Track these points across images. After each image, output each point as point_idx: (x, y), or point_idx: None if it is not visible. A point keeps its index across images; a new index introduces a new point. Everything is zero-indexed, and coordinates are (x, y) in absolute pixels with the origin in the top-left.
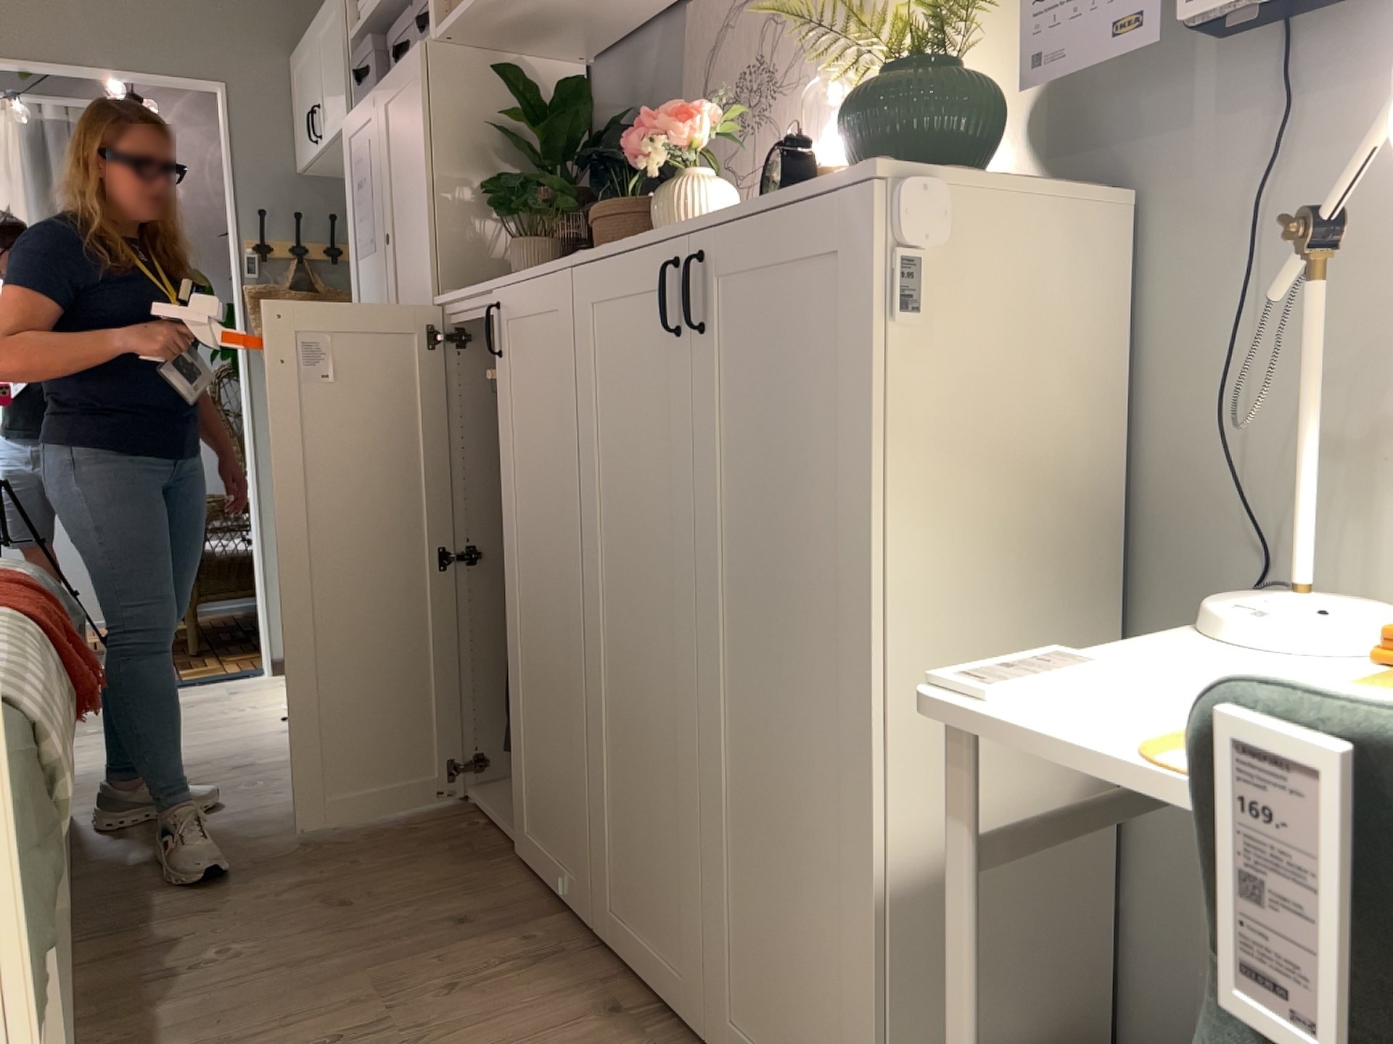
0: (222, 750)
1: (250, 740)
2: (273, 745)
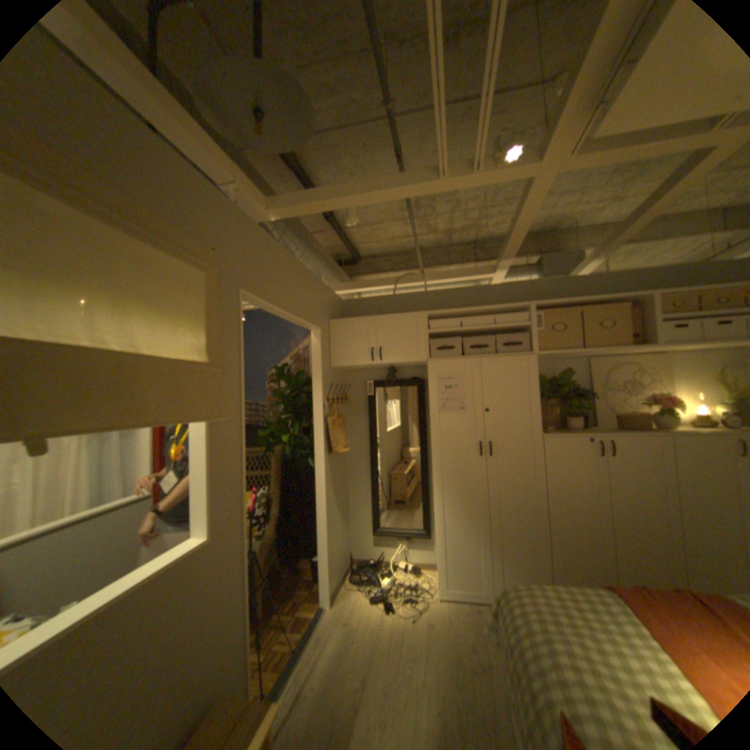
0: (442, 651)
1: (434, 639)
2: (447, 635)
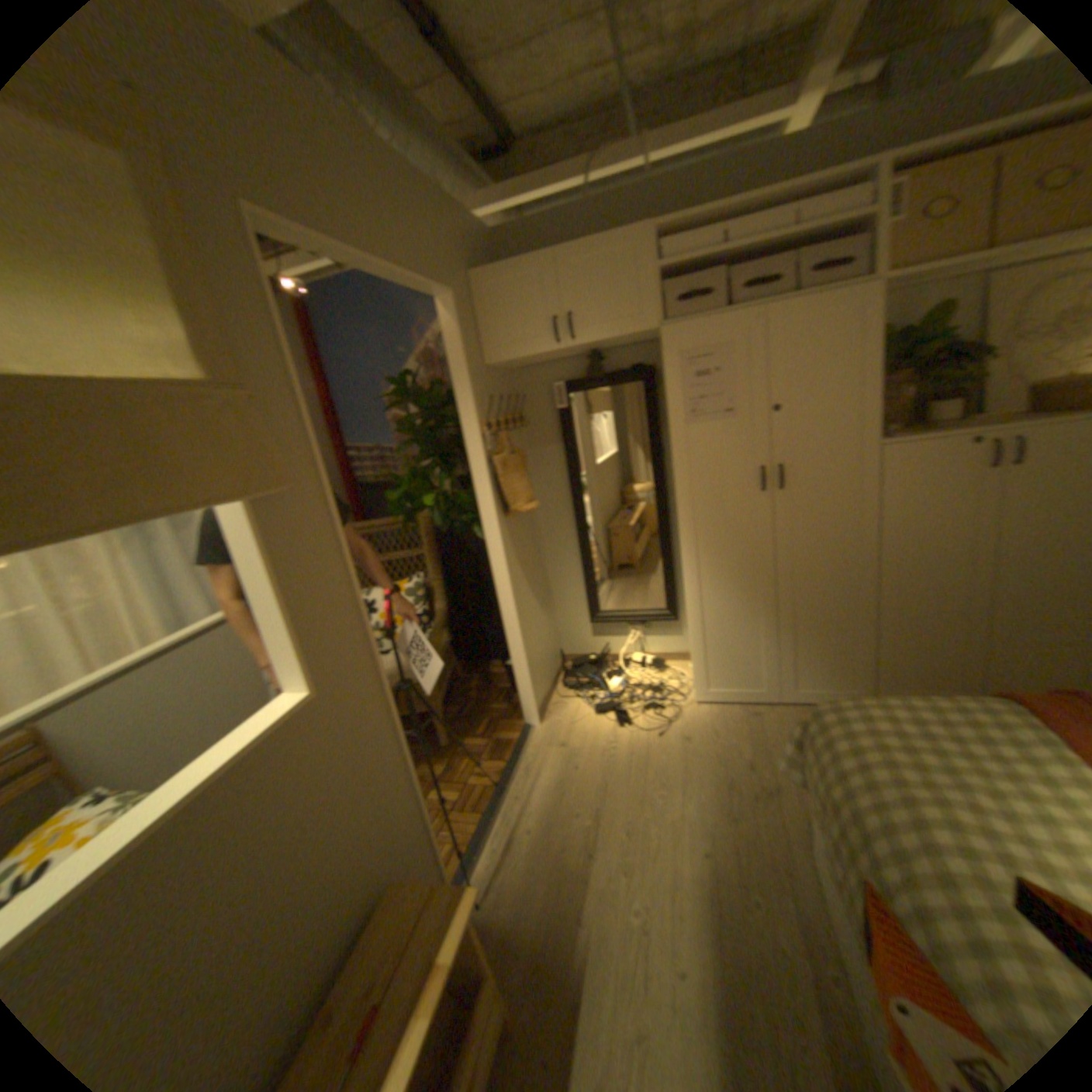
0: (707, 772)
1: (693, 757)
2: (713, 749)
